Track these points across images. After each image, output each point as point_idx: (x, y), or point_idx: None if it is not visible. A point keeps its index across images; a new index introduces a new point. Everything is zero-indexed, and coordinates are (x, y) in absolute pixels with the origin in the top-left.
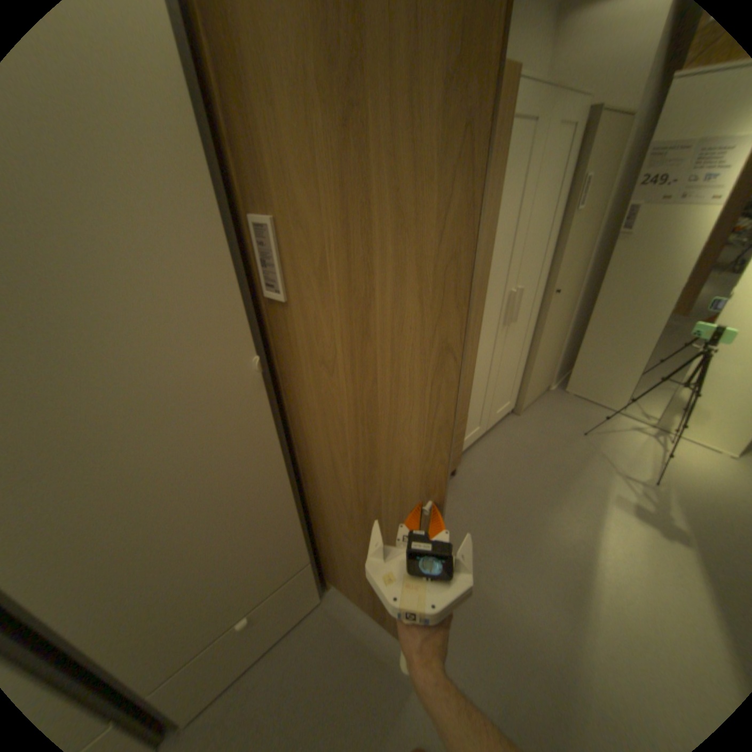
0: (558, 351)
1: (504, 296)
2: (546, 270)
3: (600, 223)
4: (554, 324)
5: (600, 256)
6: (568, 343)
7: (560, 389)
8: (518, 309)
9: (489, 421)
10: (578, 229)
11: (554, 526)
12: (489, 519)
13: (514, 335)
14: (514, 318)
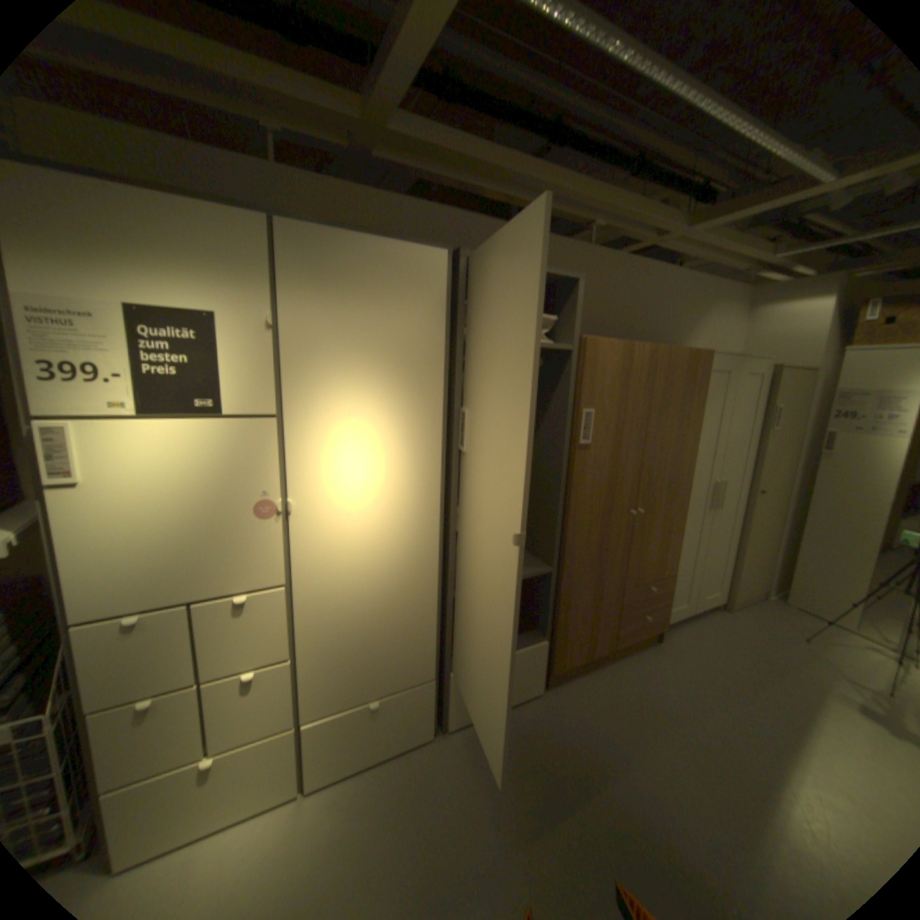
0: (774, 556)
1: (710, 485)
2: (750, 473)
3: (801, 443)
4: (765, 524)
5: (810, 473)
6: (786, 551)
7: (782, 601)
8: (724, 498)
9: (698, 604)
10: (777, 445)
11: (767, 700)
12: (698, 681)
13: (722, 523)
14: (720, 505)
